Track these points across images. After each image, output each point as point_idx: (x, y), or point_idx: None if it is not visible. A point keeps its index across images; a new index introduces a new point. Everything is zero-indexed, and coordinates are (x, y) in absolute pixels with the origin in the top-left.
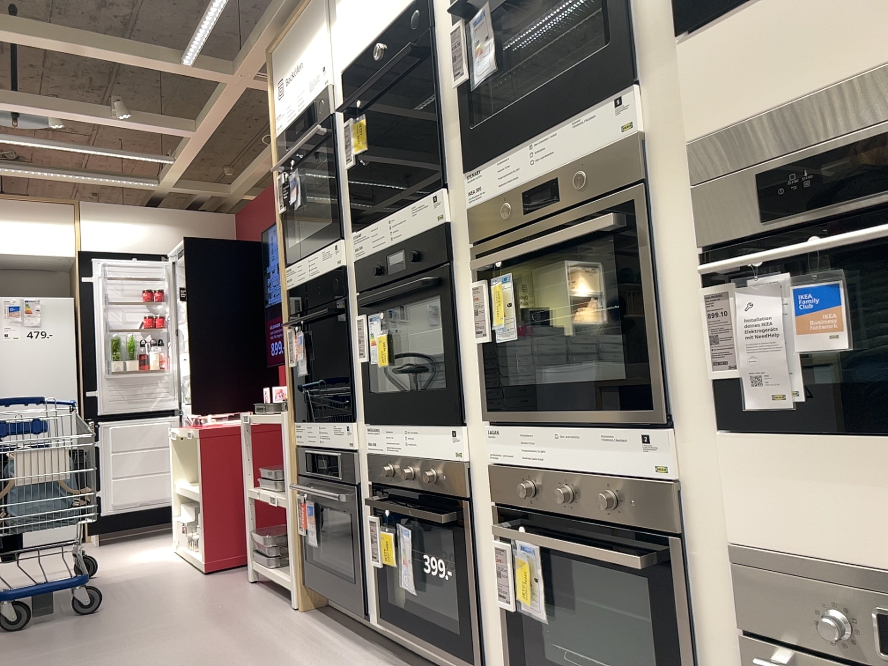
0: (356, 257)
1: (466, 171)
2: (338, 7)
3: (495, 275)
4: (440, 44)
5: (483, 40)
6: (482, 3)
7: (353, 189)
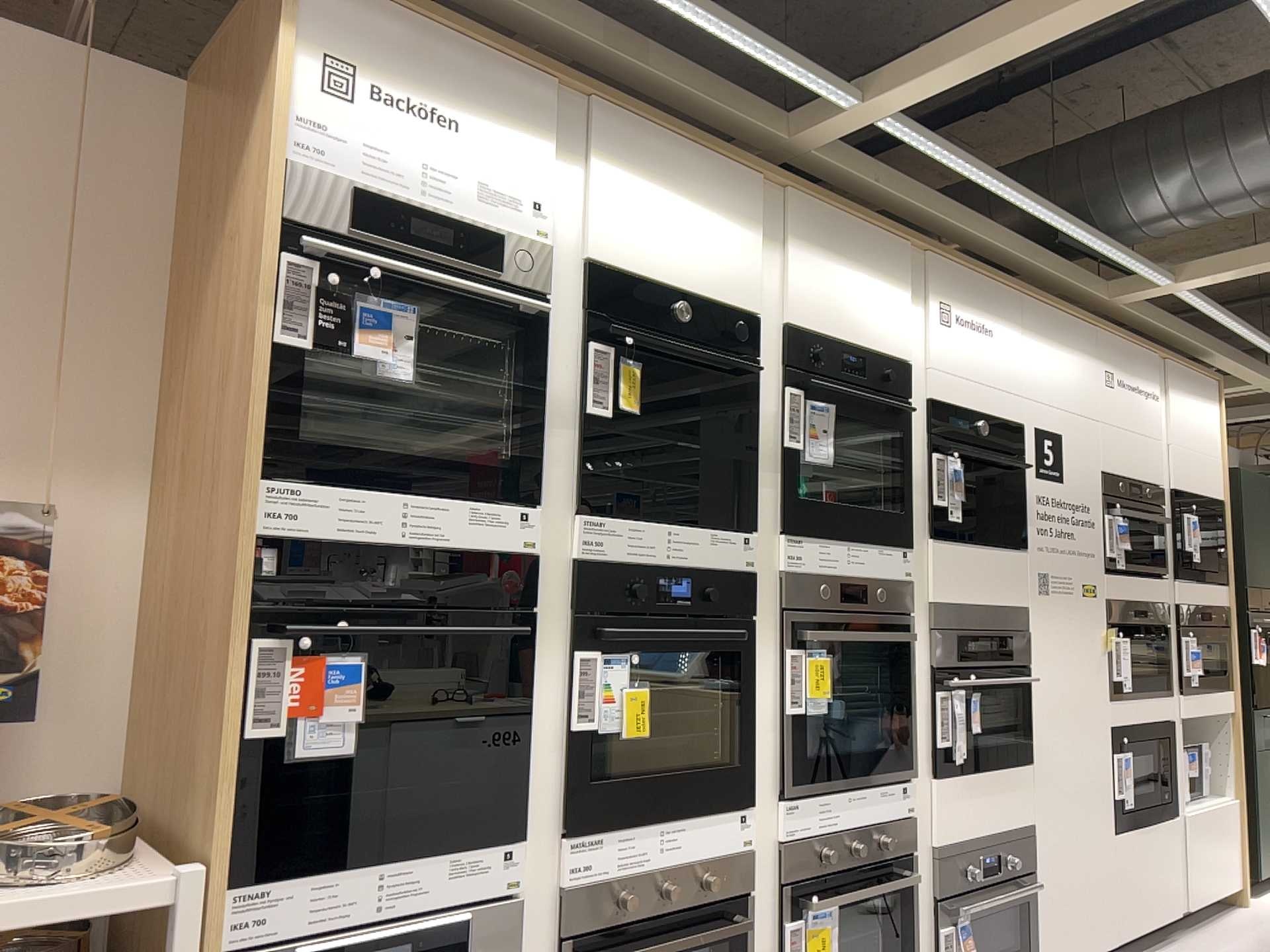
0: (587, 552)
1: (776, 529)
2: (594, 167)
3: (801, 641)
4: (768, 390)
5: (815, 432)
6: (814, 398)
7: (586, 446)
